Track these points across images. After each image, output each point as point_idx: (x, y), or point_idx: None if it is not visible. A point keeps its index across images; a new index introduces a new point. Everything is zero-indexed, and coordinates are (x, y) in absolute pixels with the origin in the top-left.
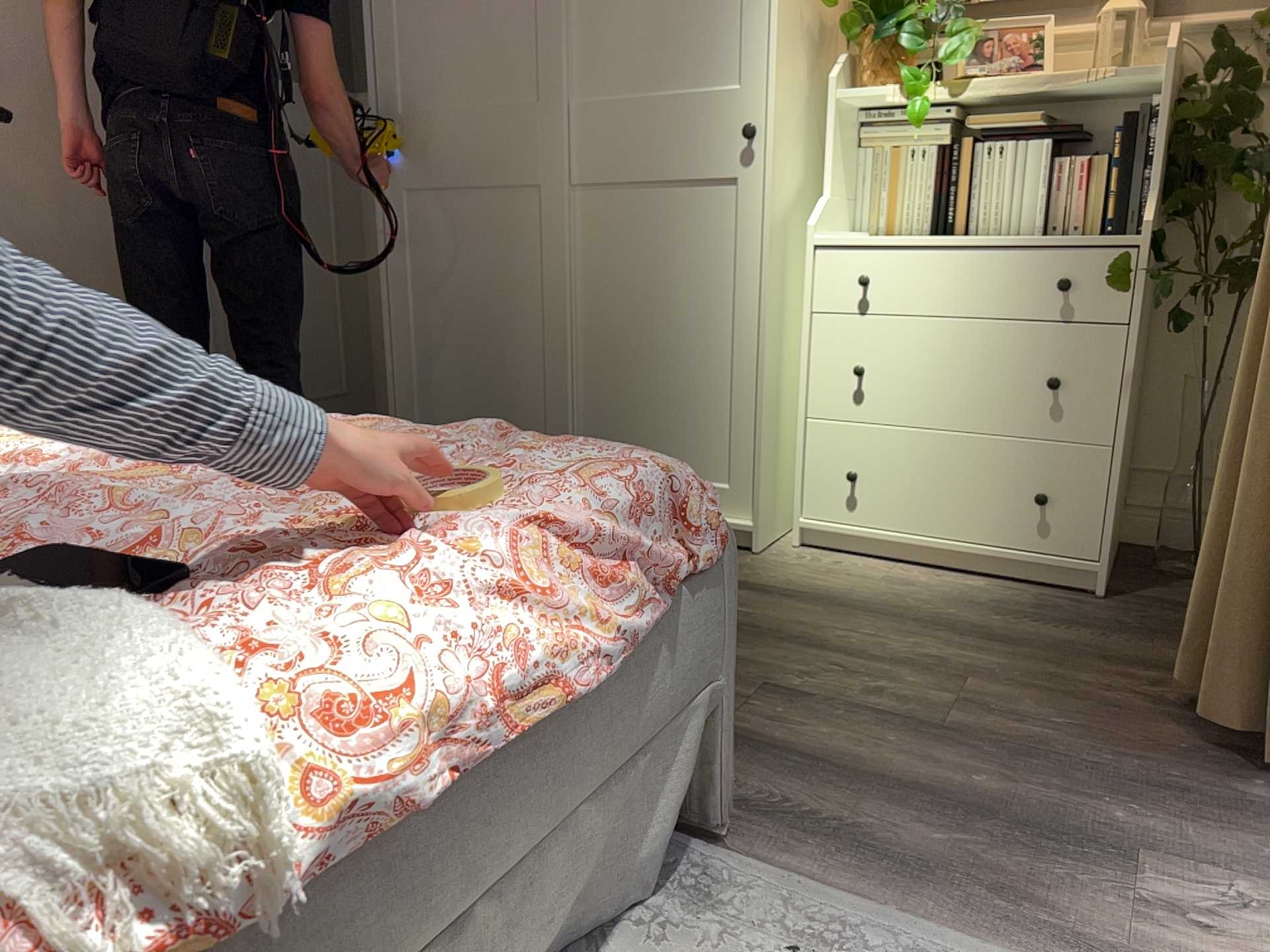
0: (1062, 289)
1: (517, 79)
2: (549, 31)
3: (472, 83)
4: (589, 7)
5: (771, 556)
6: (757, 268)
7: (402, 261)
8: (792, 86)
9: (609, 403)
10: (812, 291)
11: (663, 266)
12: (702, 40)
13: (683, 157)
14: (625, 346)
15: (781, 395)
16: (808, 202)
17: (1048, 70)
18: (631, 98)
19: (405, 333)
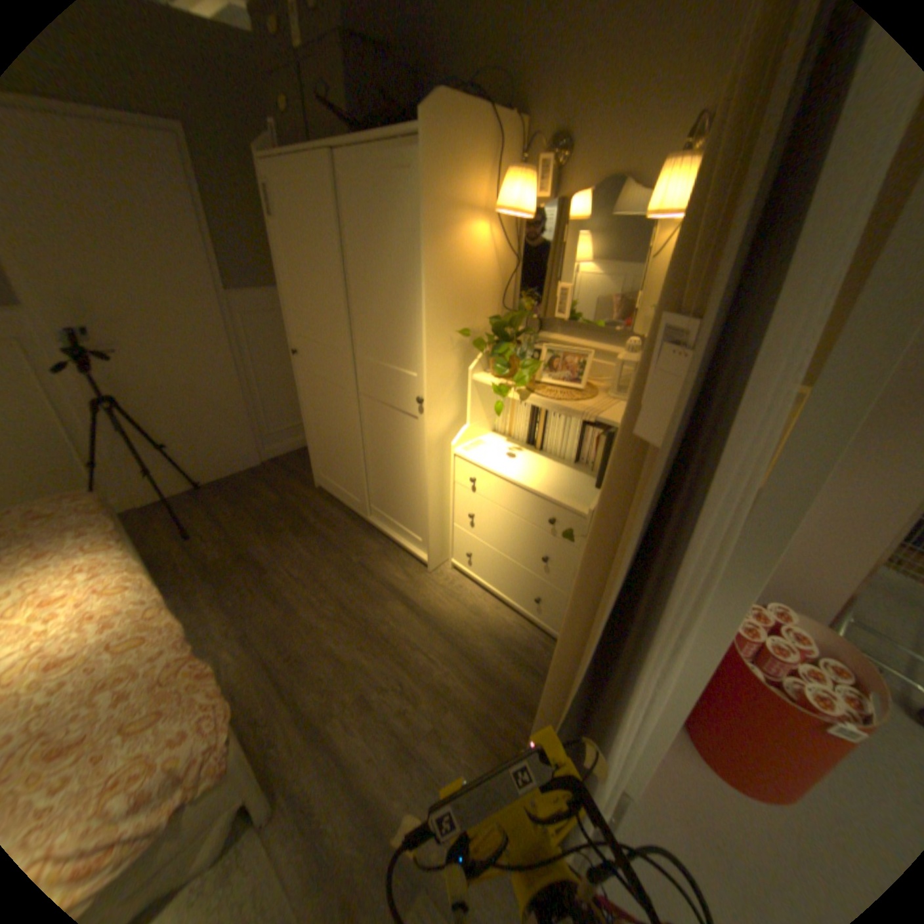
0: (550, 521)
1: (334, 336)
2: (343, 319)
3: (319, 331)
4: (359, 310)
5: (435, 573)
6: (427, 459)
7: (306, 398)
8: (446, 375)
9: (380, 486)
10: (454, 472)
11: (395, 441)
12: (403, 345)
13: (398, 398)
14: (384, 467)
15: (445, 507)
16: (464, 420)
17: (583, 384)
18: (378, 361)
19: (311, 427)
